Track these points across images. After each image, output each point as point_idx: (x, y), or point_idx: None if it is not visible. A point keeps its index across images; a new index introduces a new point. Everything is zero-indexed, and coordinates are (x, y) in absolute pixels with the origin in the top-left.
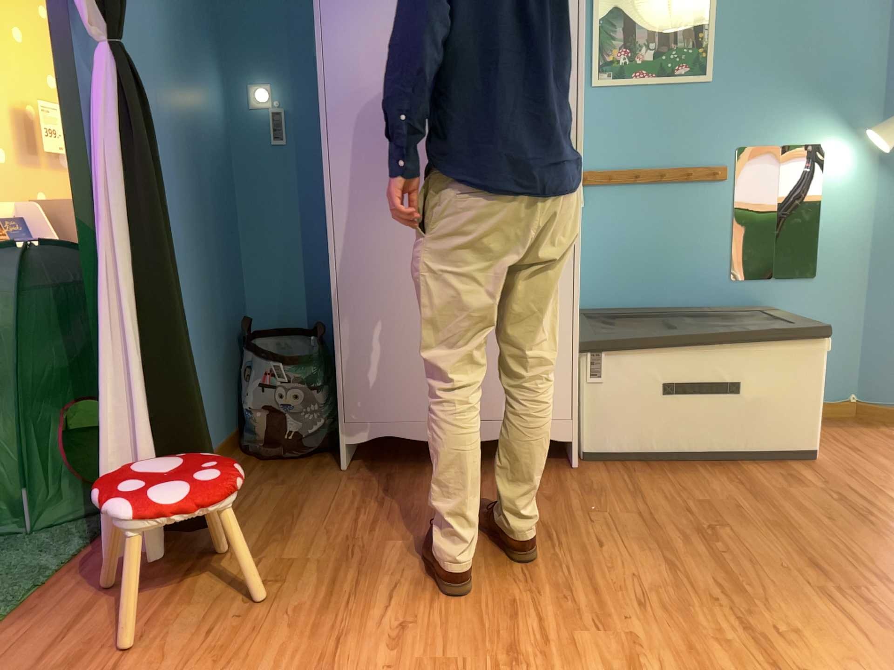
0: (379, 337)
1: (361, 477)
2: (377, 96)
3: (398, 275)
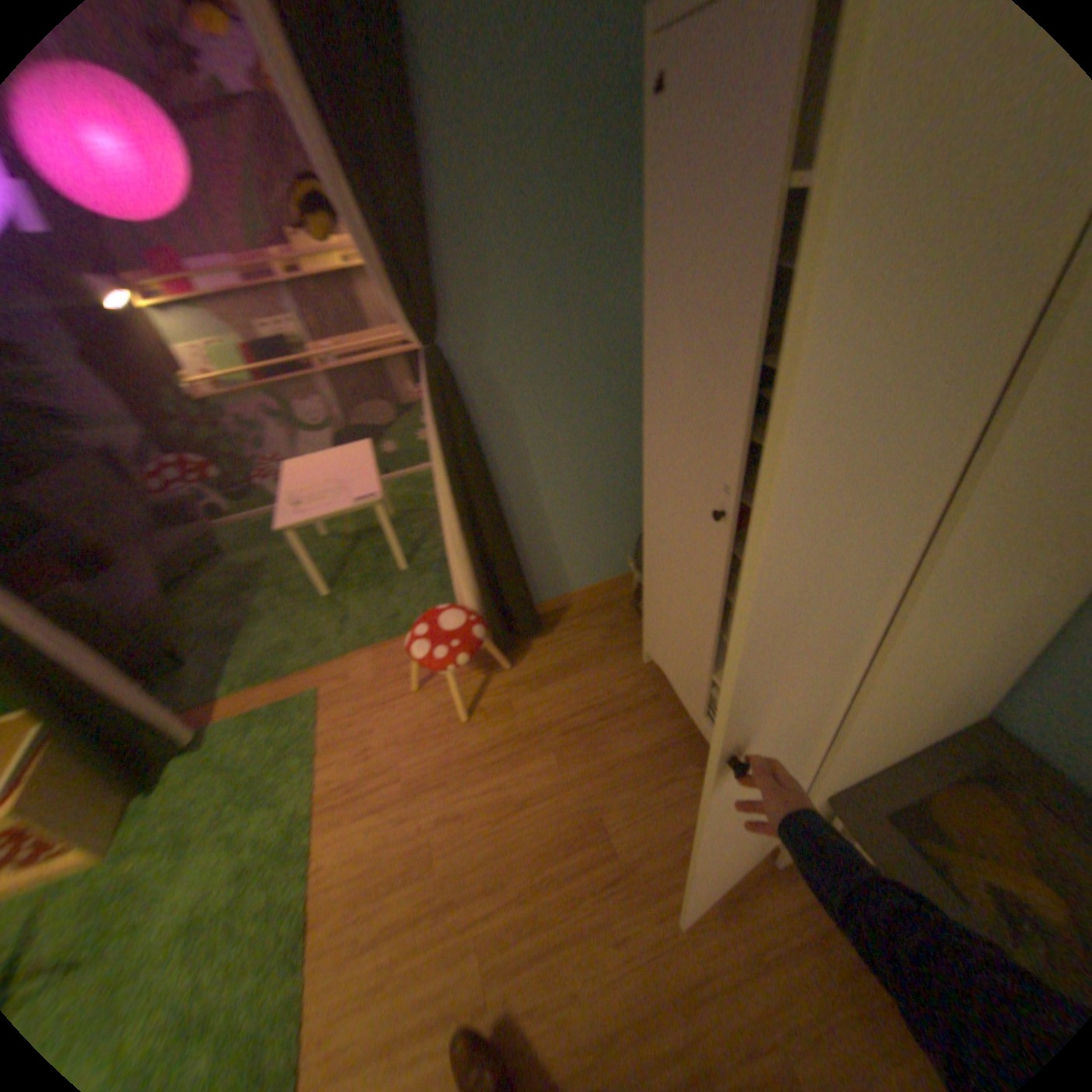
0: (667, 608)
1: (641, 681)
2: (684, 385)
3: (682, 576)
